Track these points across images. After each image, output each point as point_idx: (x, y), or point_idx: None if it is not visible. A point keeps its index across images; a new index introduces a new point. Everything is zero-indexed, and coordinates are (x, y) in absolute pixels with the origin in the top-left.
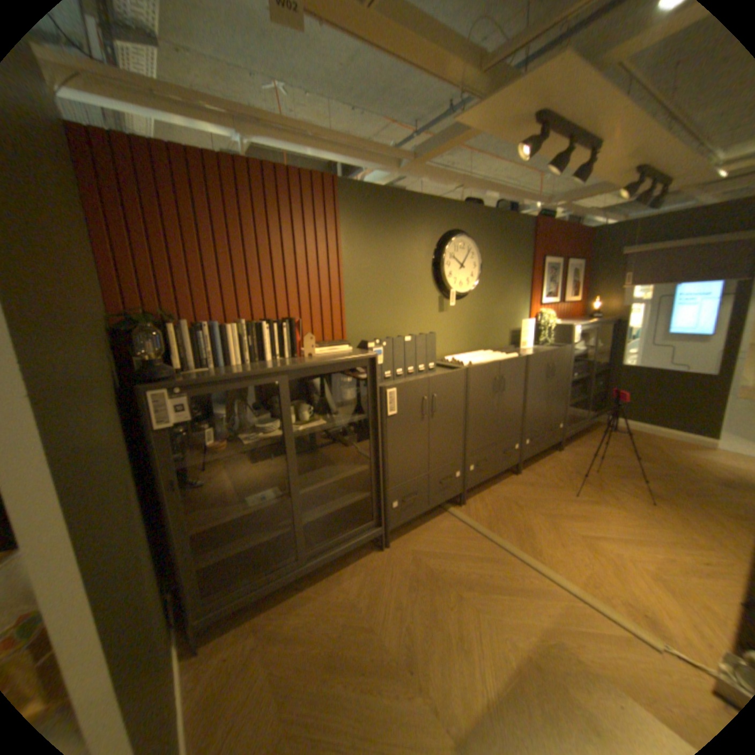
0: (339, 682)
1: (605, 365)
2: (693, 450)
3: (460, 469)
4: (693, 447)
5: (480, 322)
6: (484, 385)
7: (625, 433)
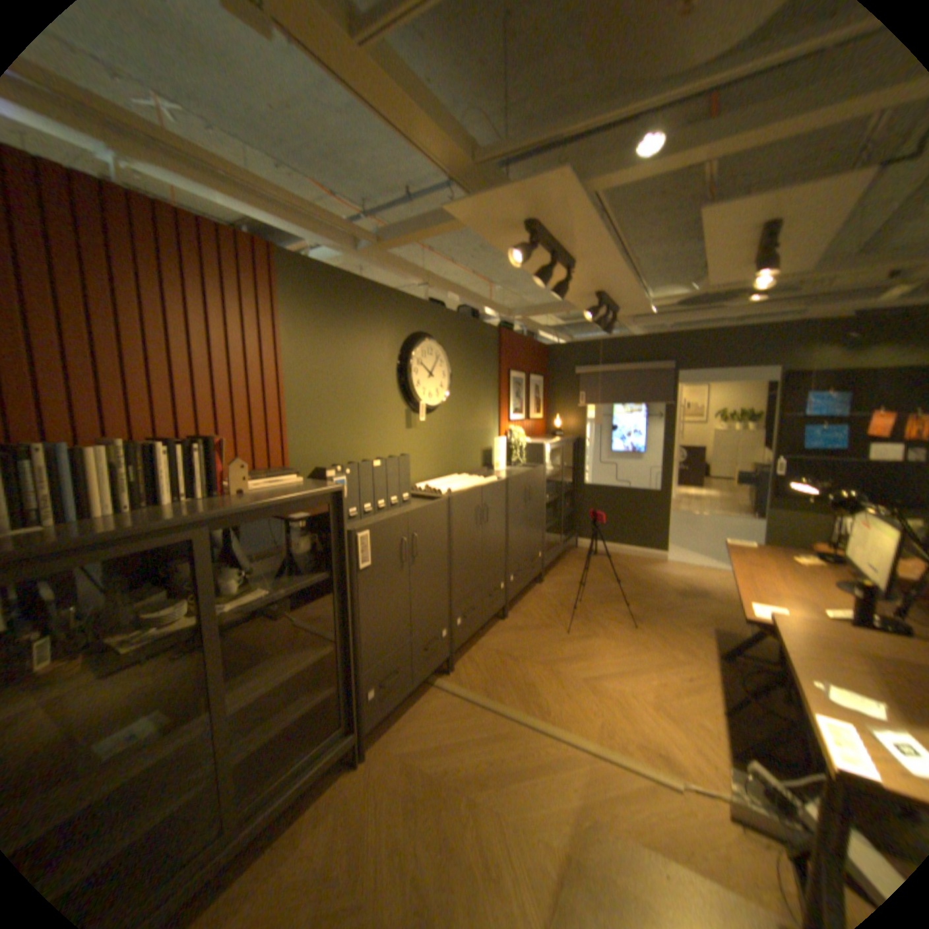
0: None
1: (570, 485)
2: (651, 565)
3: (447, 626)
4: (649, 561)
5: (452, 441)
6: (468, 516)
7: (593, 555)
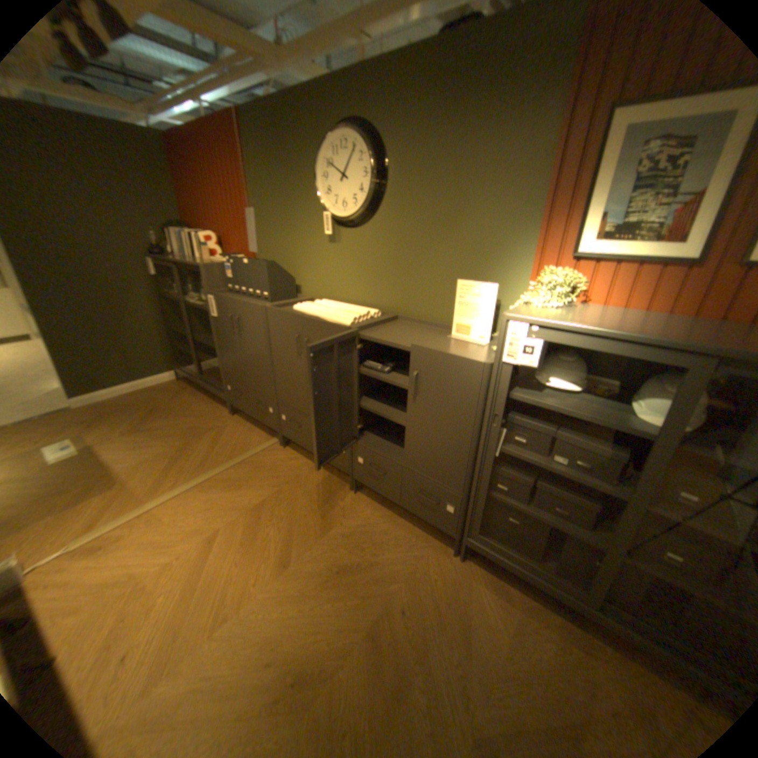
0: (142, 414)
1: None
2: None
3: (272, 407)
4: None
5: (391, 267)
6: (284, 335)
7: None
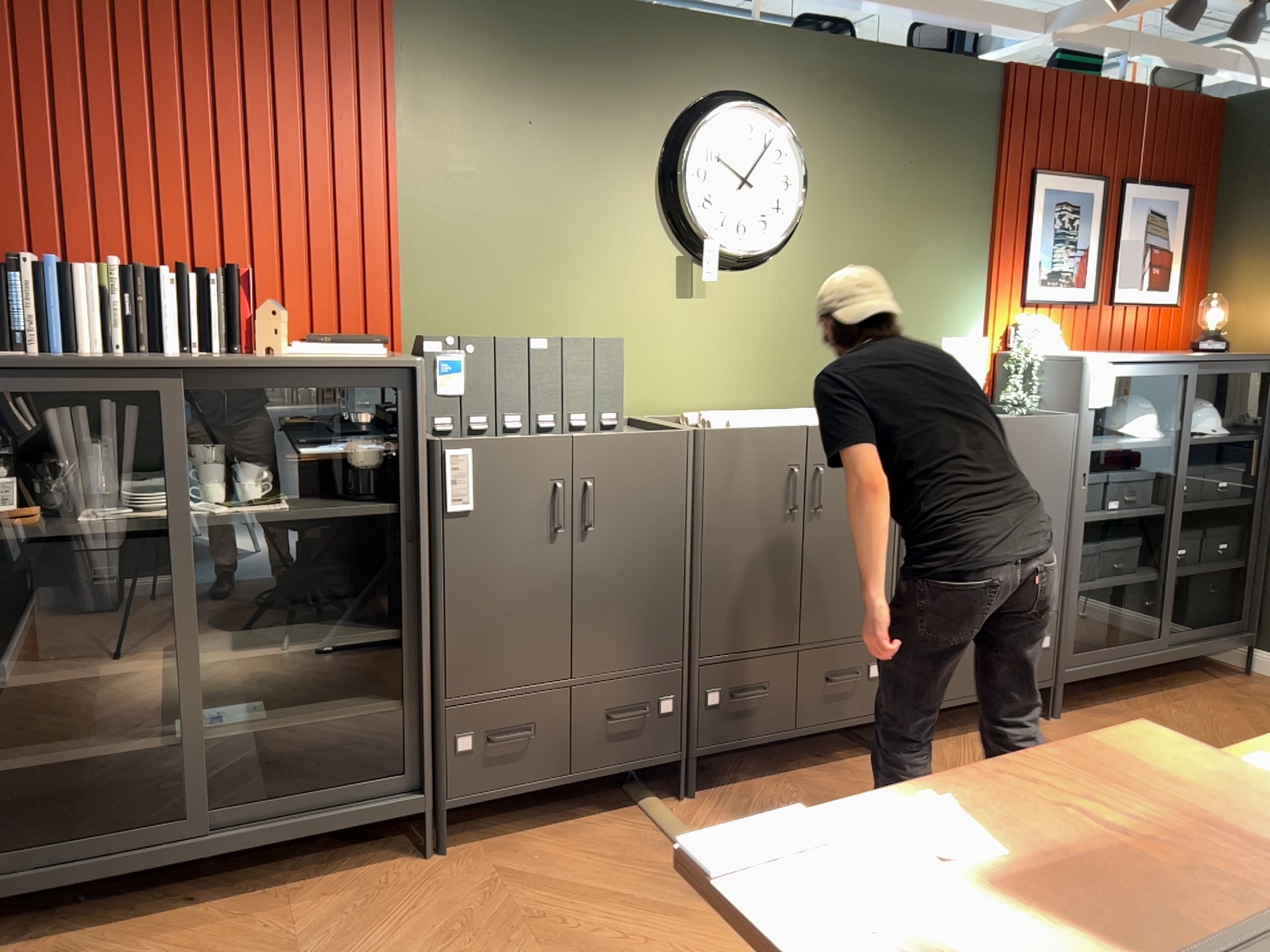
0: None
1: (1238, 492)
2: None
3: (674, 694)
4: None
5: (812, 333)
6: (754, 481)
7: None
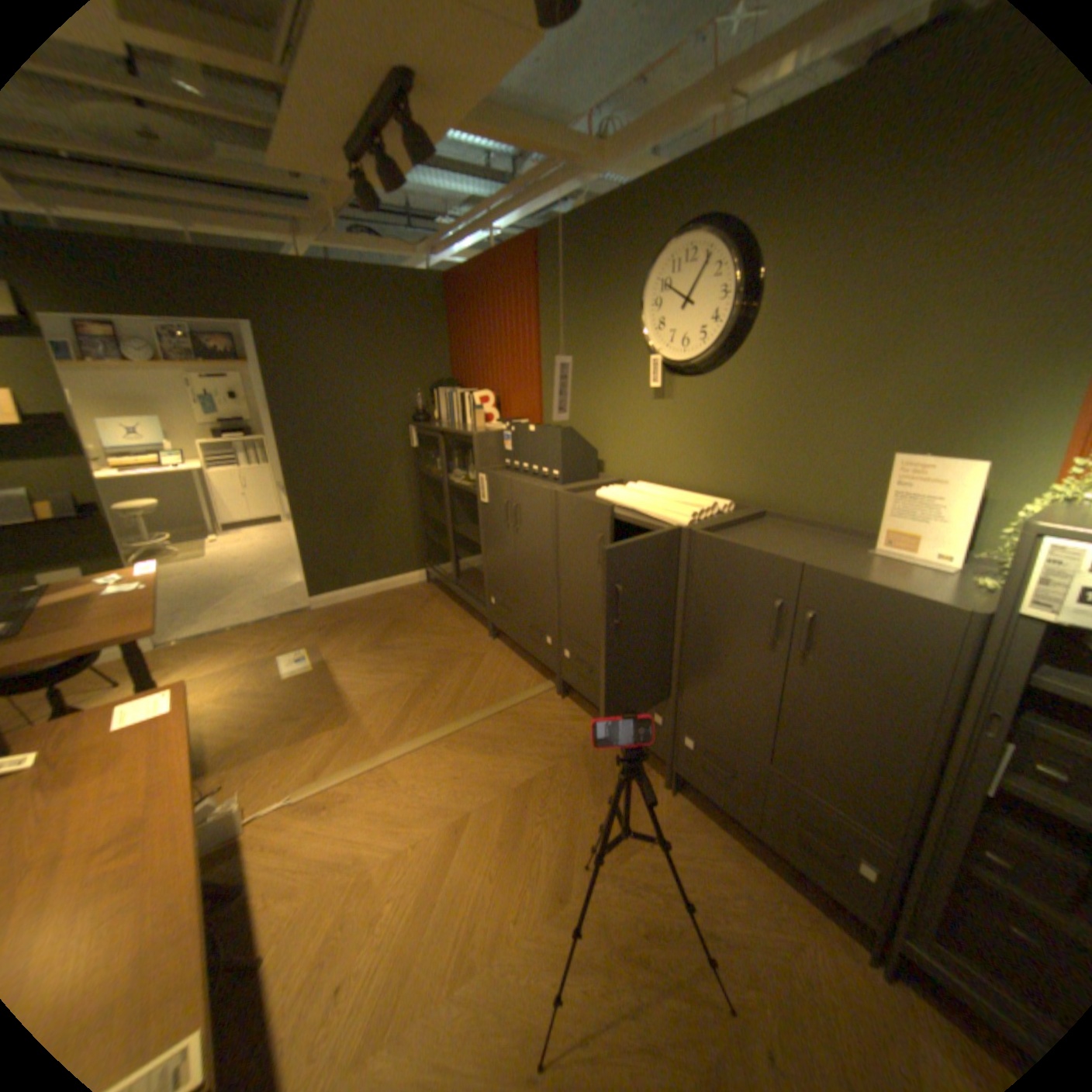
0: (387, 625)
1: None
2: None
3: (552, 636)
4: None
5: (760, 432)
6: (581, 534)
7: None
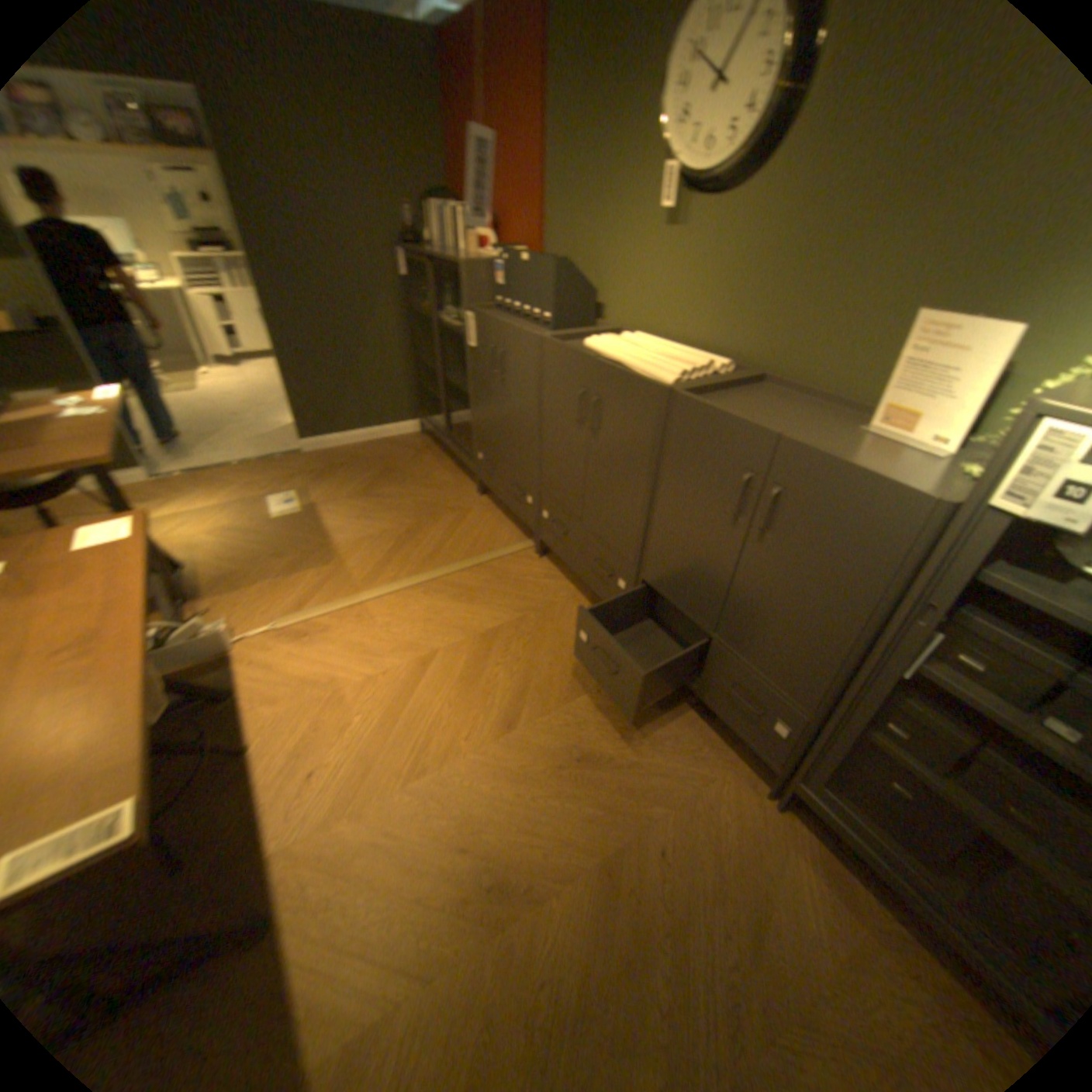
0: (374, 473)
1: None
2: None
3: (531, 496)
4: None
5: (776, 275)
6: (562, 388)
7: None
